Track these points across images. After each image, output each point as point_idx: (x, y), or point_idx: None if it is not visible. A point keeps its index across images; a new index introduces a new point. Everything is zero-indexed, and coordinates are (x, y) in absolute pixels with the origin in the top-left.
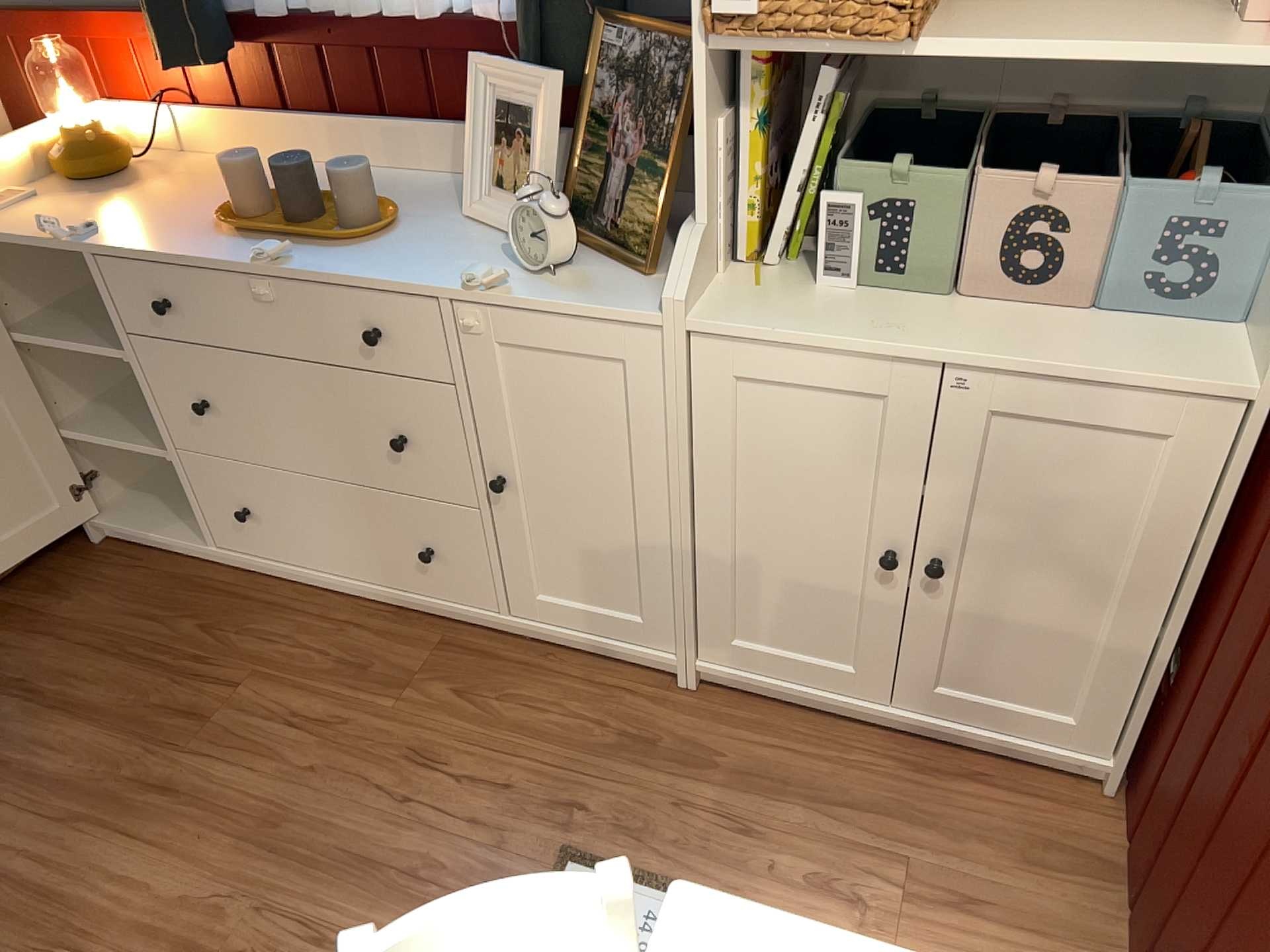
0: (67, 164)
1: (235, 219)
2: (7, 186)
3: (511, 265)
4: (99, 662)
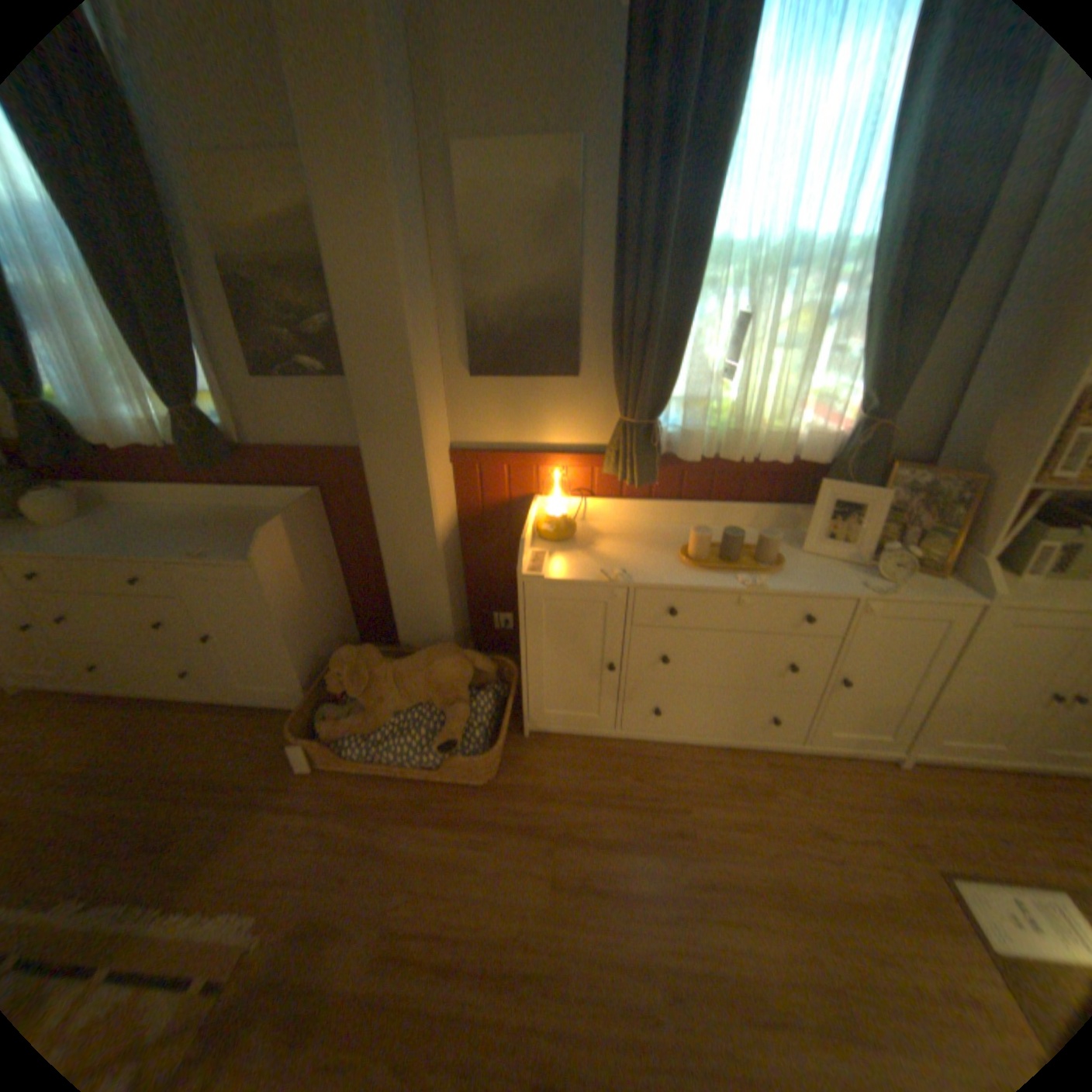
0: (547, 530)
1: (693, 559)
2: (524, 546)
3: (869, 576)
4: (593, 818)
